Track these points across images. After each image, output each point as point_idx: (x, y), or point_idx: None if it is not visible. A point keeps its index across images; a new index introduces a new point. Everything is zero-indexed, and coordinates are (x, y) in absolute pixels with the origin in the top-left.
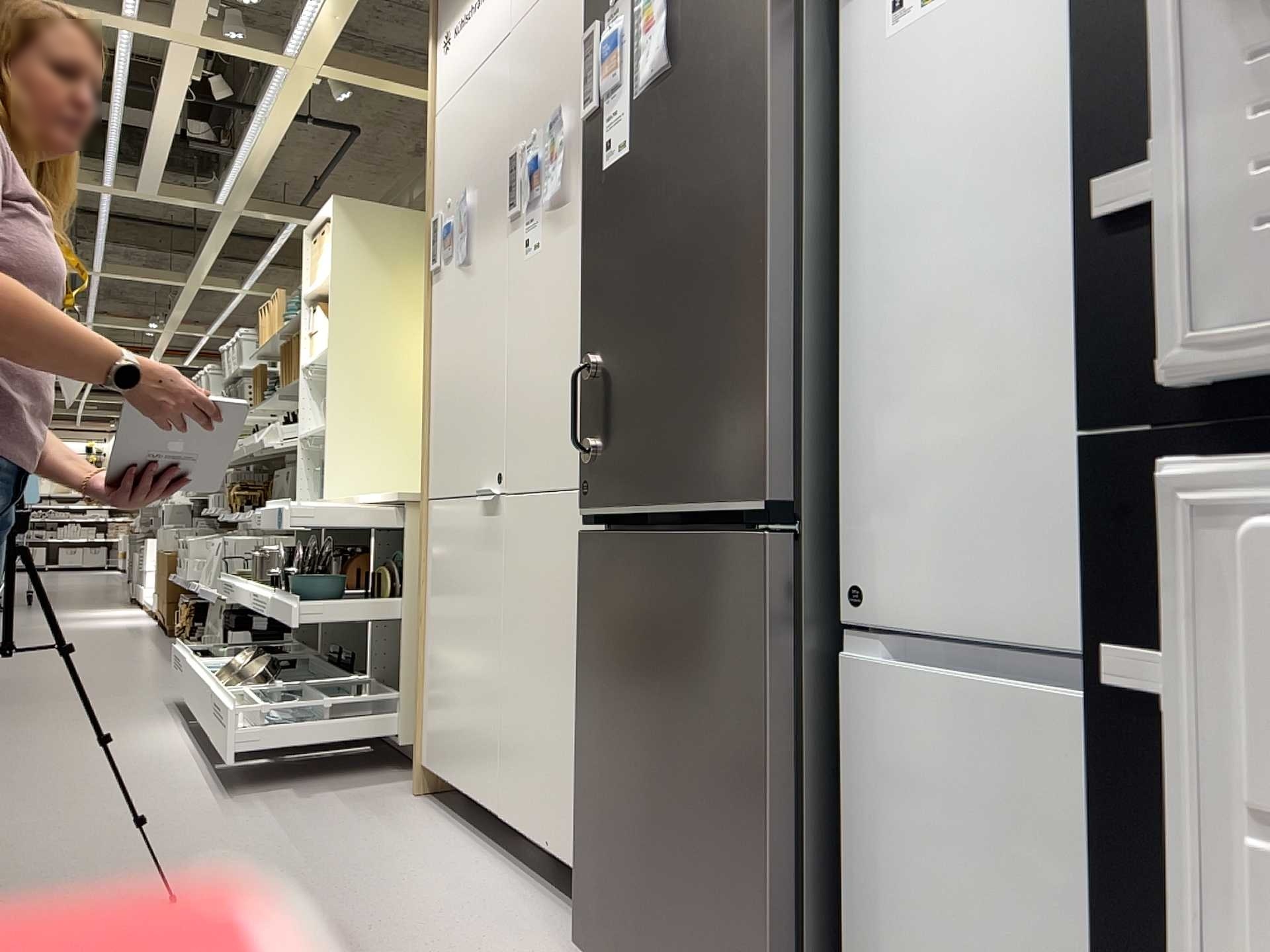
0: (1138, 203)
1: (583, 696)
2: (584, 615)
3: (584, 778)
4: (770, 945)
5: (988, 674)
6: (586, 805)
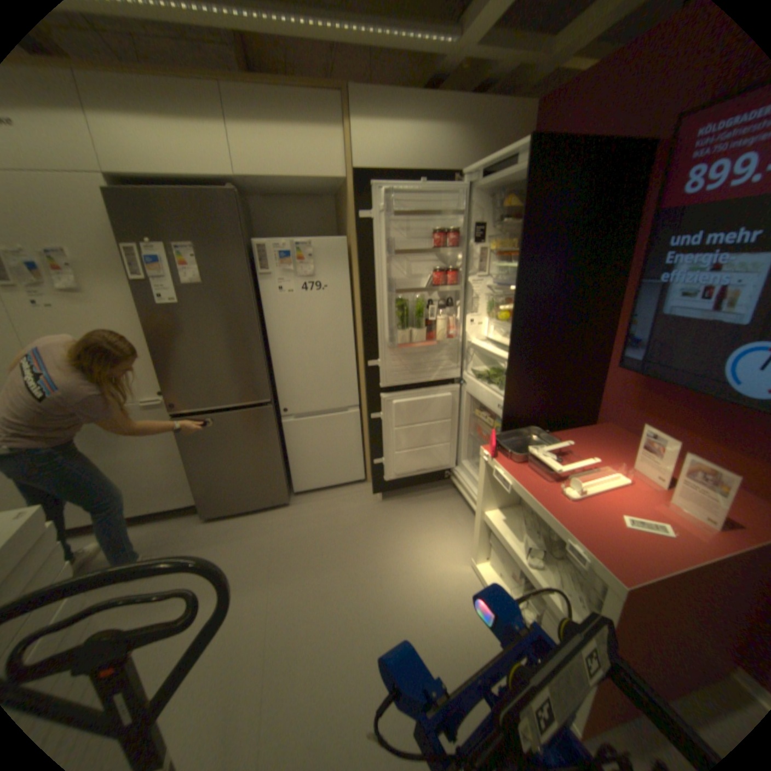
0: (370, 365)
1: (187, 461)
2: (181, 440)
3: (193, 481)
4: (280, 478)
5: (312, 415)
6: (194, 487)
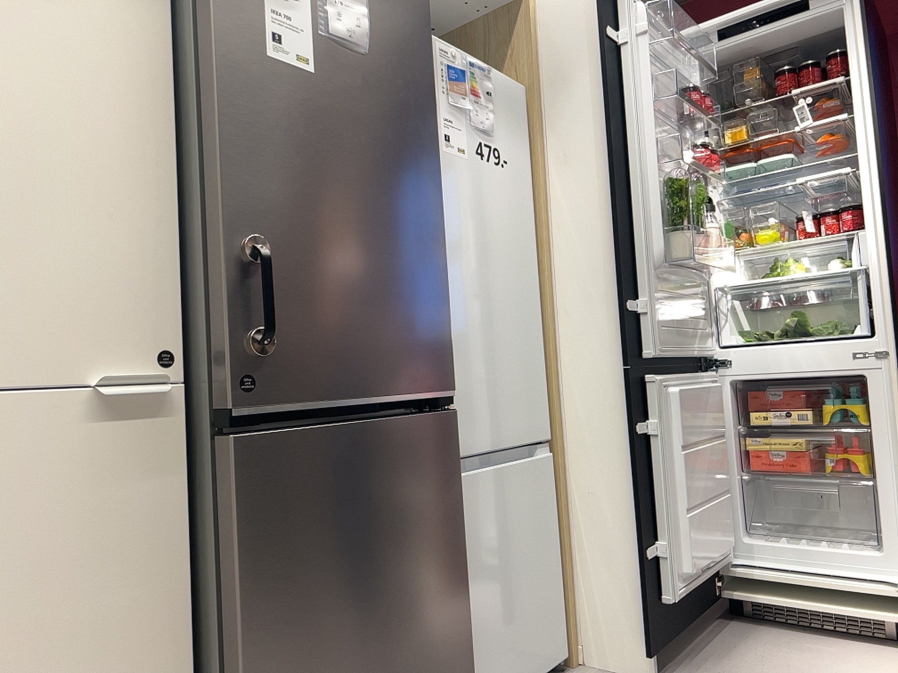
0: (631, 307)
1: (253, 622)
2: (249, 527)
3: None
4: (461, 662)
5: (482, 465)
6: None
